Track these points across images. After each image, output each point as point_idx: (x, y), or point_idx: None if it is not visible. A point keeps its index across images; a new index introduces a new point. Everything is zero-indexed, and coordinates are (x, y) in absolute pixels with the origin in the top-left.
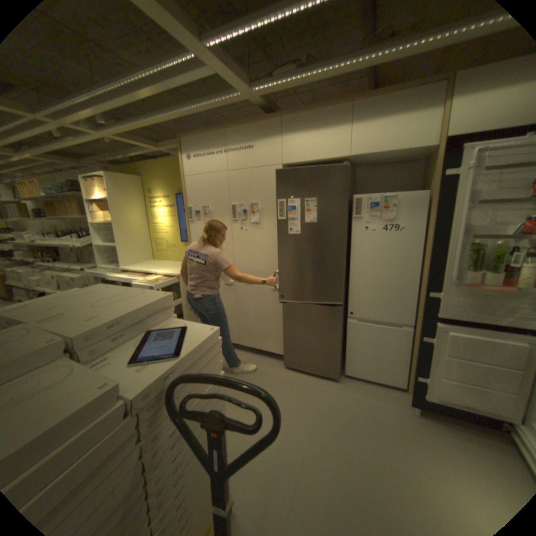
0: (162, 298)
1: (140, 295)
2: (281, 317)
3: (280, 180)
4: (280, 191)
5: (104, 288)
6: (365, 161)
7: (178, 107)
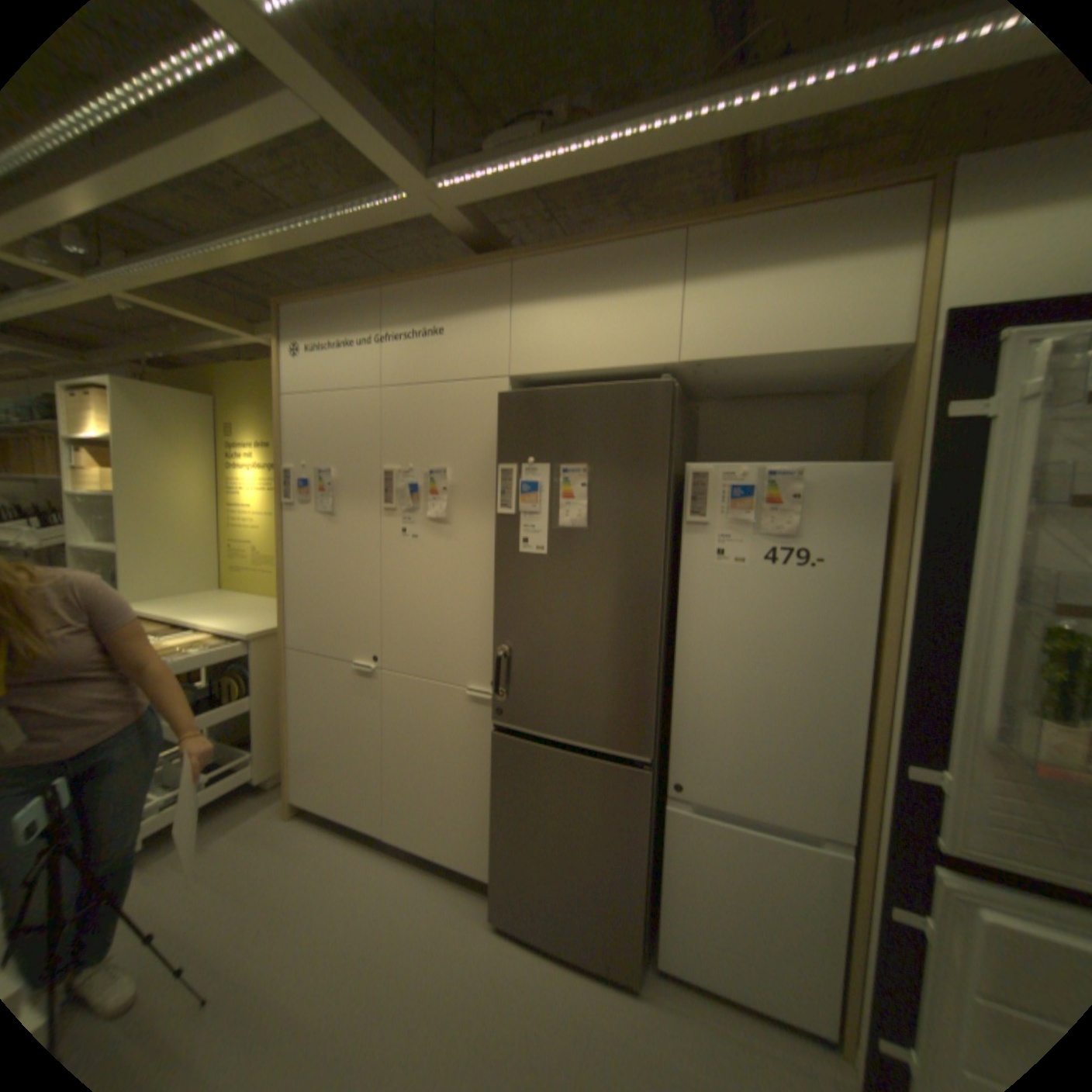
0: None
1: None
2: (491, 776)
3: (502, 415)
4: (502, 443)
5: None
6: (719, 385)
7: (263, 225)
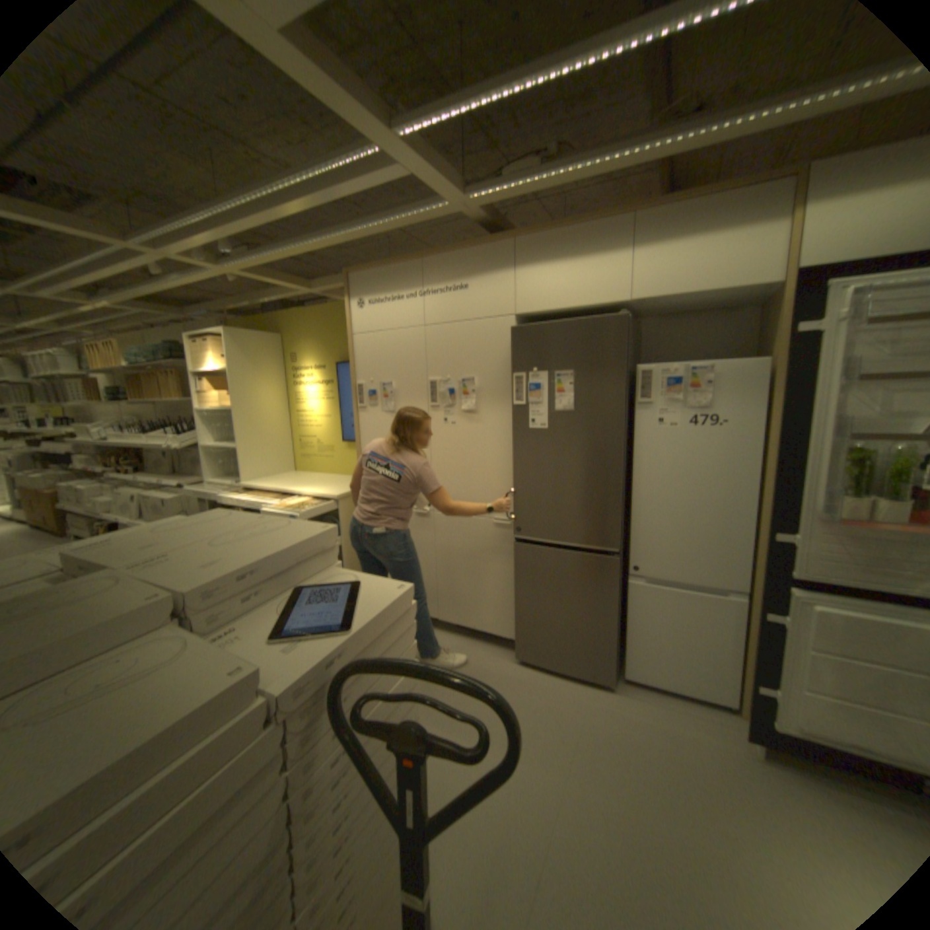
0: (320, 534)
1: (283, 528)
2: (512, 573)
3: (511, 341)
4: (512, 359)
5: (224, 516)
6: (656, 309)
7: (348, 226)
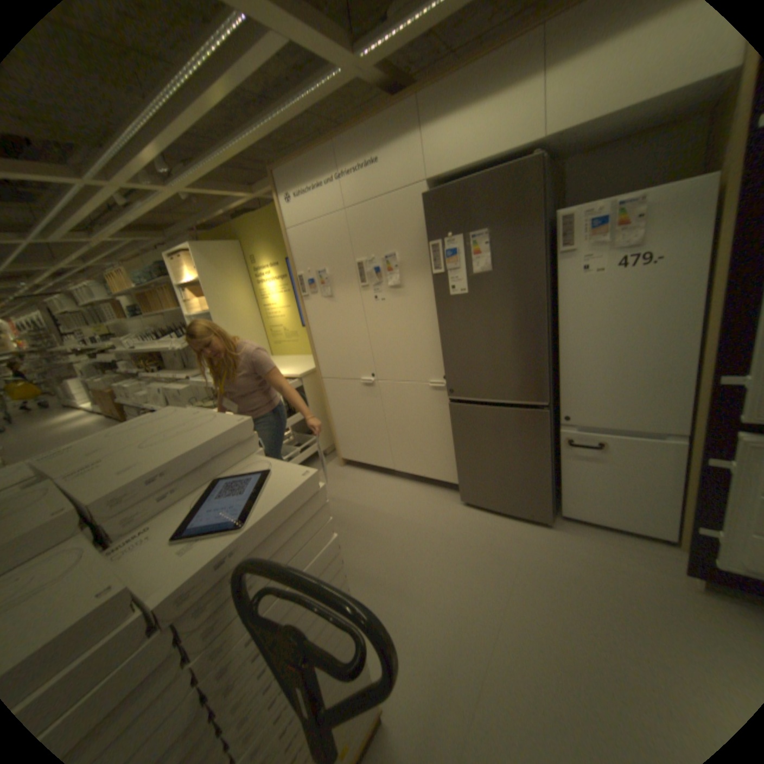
0: (241, 425)
1: (215, 421)
2: (451, 429)
3: (425, 208)
4: (428, 228)
5: (176, 412)
6: (578, 143)
7: (256, 121)
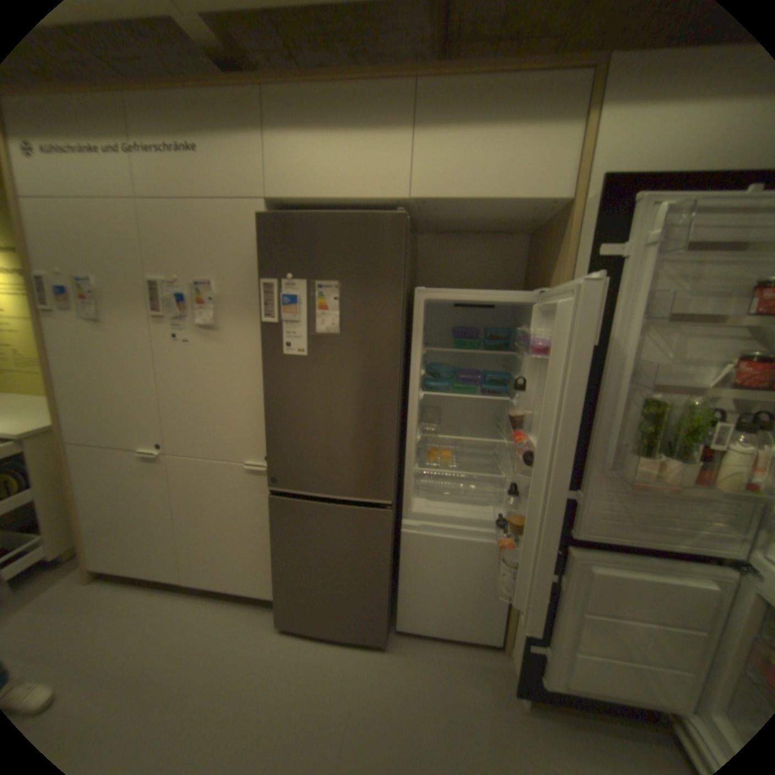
0: None
1: None
2: (269, 526)
3: (259, 233)
4: (261, 259)
5: None
6: (434, 220)
7: None
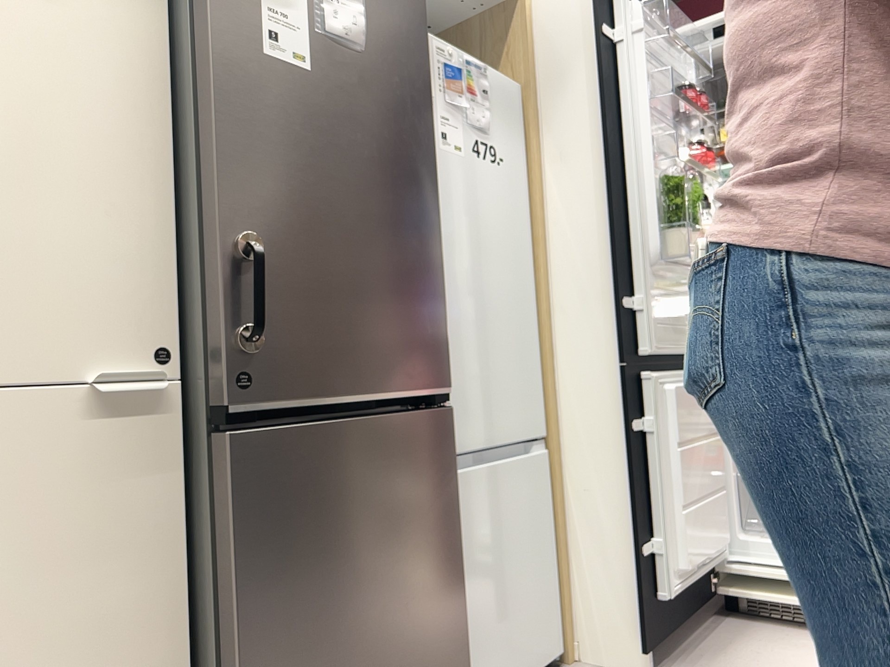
0: None
1: None
2: (164, 591)
3: None
4: None
5: None
6: None
7: None
